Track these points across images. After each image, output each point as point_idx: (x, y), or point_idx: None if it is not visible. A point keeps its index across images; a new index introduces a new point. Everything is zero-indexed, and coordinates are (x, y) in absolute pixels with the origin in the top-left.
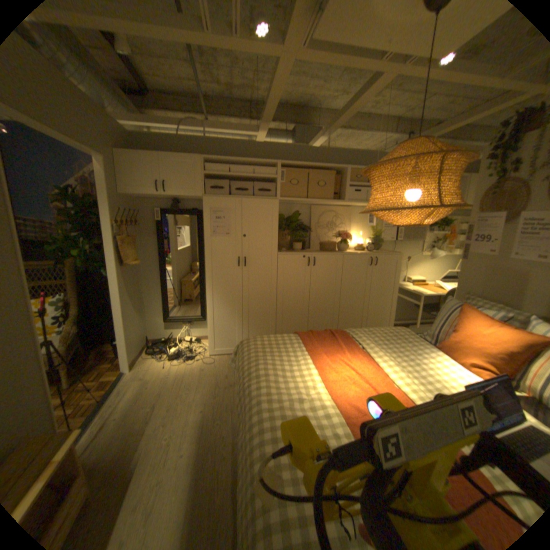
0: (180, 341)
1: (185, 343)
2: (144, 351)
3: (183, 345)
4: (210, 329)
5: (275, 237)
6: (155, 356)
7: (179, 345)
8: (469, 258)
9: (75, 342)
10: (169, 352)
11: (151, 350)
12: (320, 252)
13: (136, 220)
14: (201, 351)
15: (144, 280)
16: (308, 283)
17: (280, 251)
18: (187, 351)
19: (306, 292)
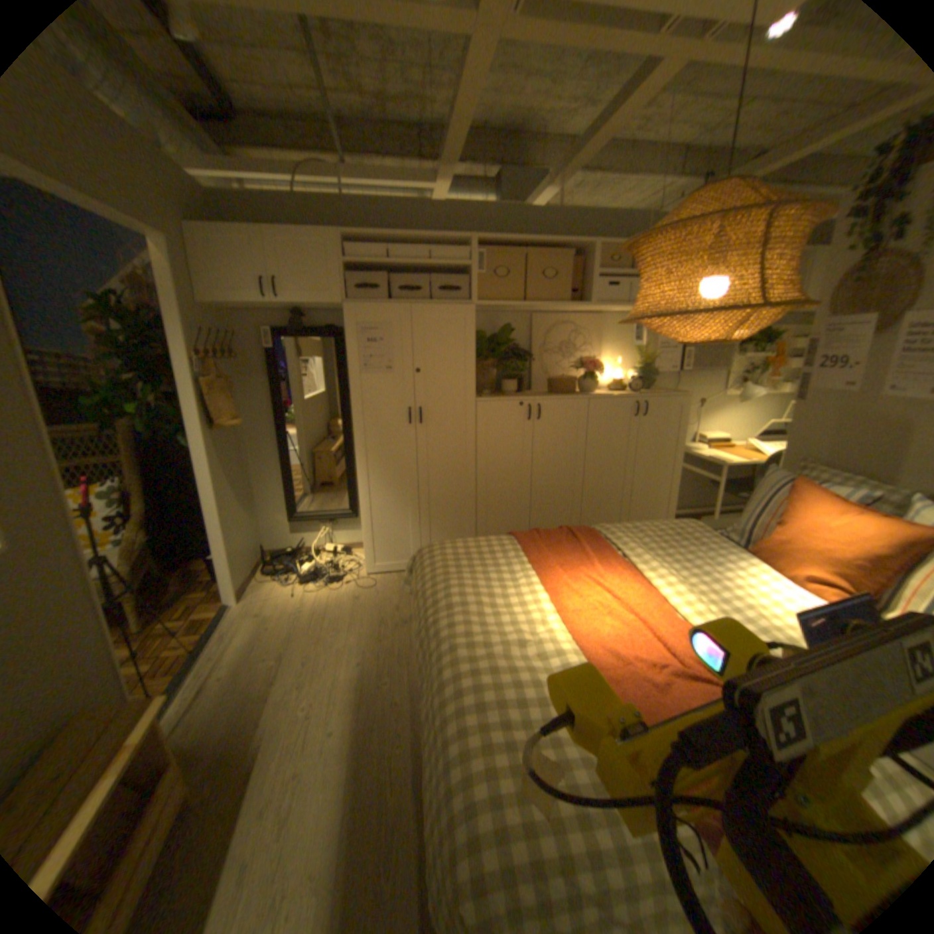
0: (317, 553)
1: (325, 555)
2: (258, 570)
3: (322, 559)
4: (366, 532)
5: (470, 373)
6: (277, 577)
7: (316, 559)
8: (808, 399)
9: (143, 559)
10: (300, 571)
11: (269, 569)
12: (548, 396)
13: (230, 349)
14: (352, 568)
15: (251, 452)
16: (529, 449)
17: (479, 396)
18: (330, 568)
19: (526, 465)
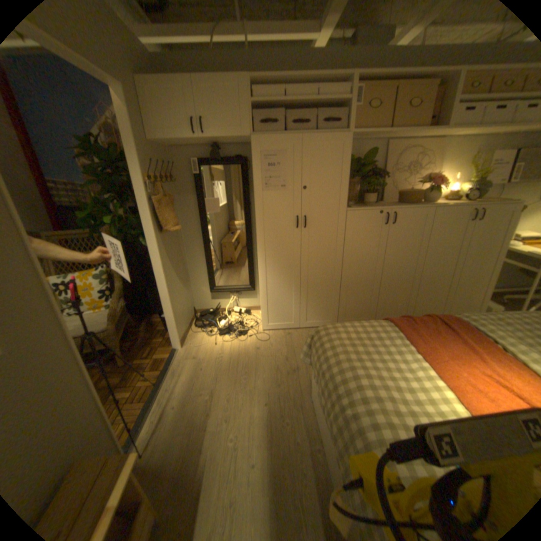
0: (229, 313)
1: (234, 314)
2: (192, 323)
3: (233, 317)
4: (263, 302)
5: (342, 188)
6: (205, 330)
7: (229, 318)
8: None
9: (124, 315)
10: (219, 326)
11: (200, 322)
12: (400, 205)
13: (171, 175)
14: (252, 325)
15: (186, 246)
16: (382, 246)
17: (346, 206)
18: (238, 325)
19: (377, 257)
